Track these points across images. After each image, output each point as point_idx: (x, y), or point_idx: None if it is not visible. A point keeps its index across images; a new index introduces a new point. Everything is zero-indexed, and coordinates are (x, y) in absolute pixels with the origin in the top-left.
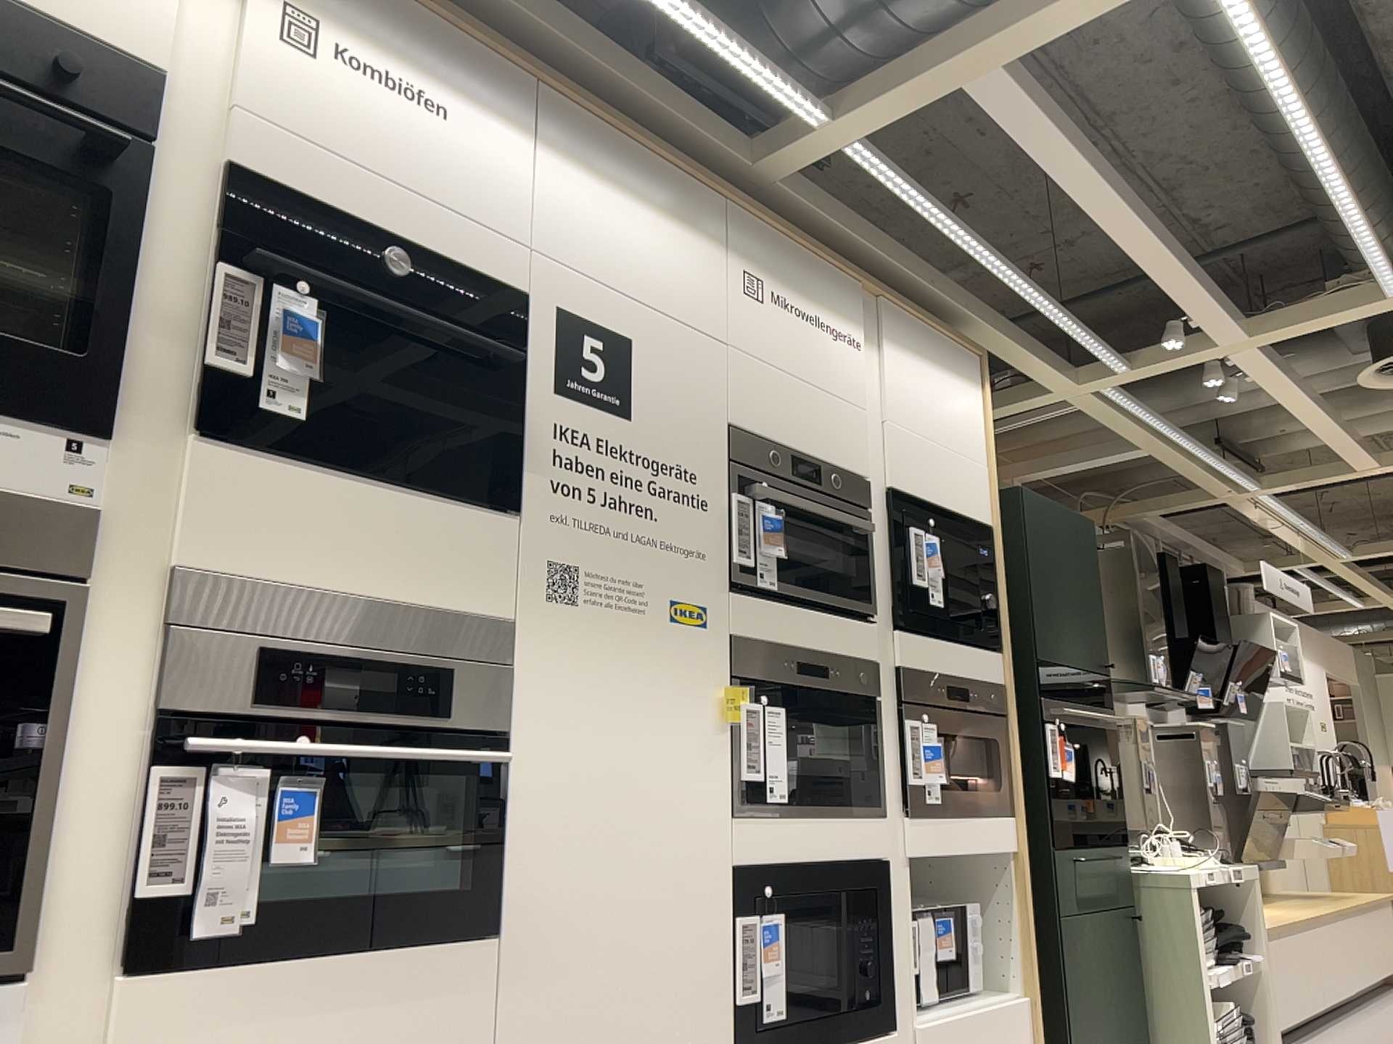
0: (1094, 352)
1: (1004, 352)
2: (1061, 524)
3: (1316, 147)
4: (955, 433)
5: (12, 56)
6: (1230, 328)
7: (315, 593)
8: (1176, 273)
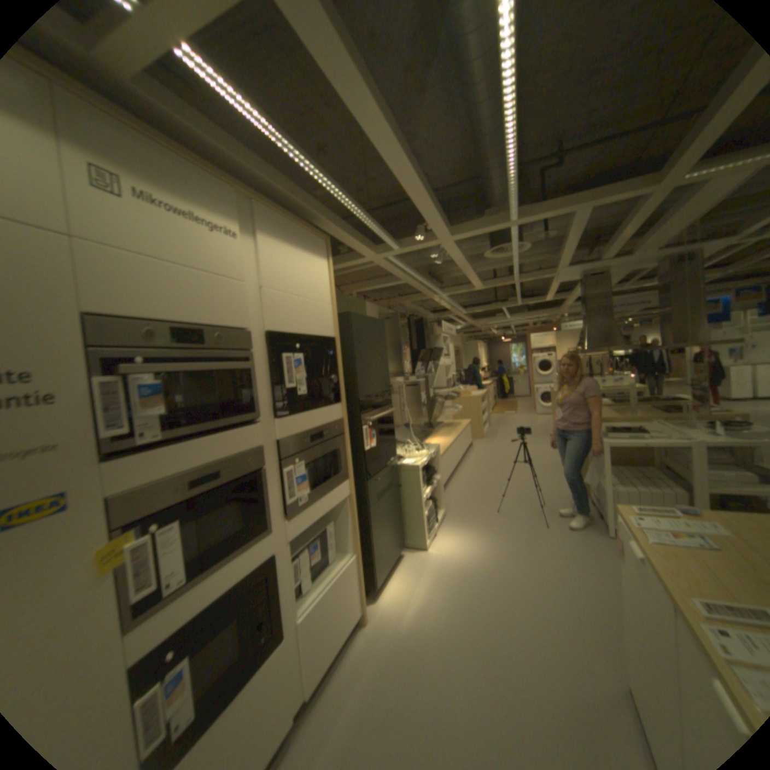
0: (386, 239)
1: (342, 238)
2: (371, 326)
3: (514, 121)
4: (313, 289)
5: None
6: (447, 231)
7: None
8: (427, 199)
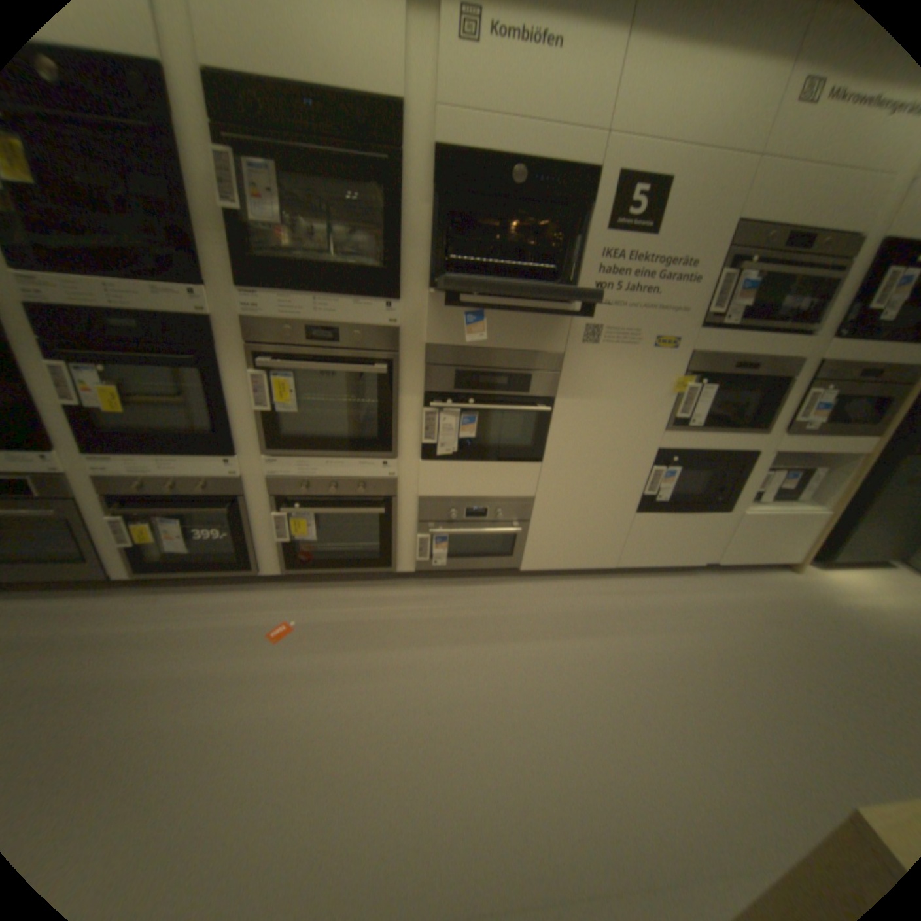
0: None
1: None
2: None
3: None
4: None
5: (339, 126)
6: None
7: (478, 347)
8: None
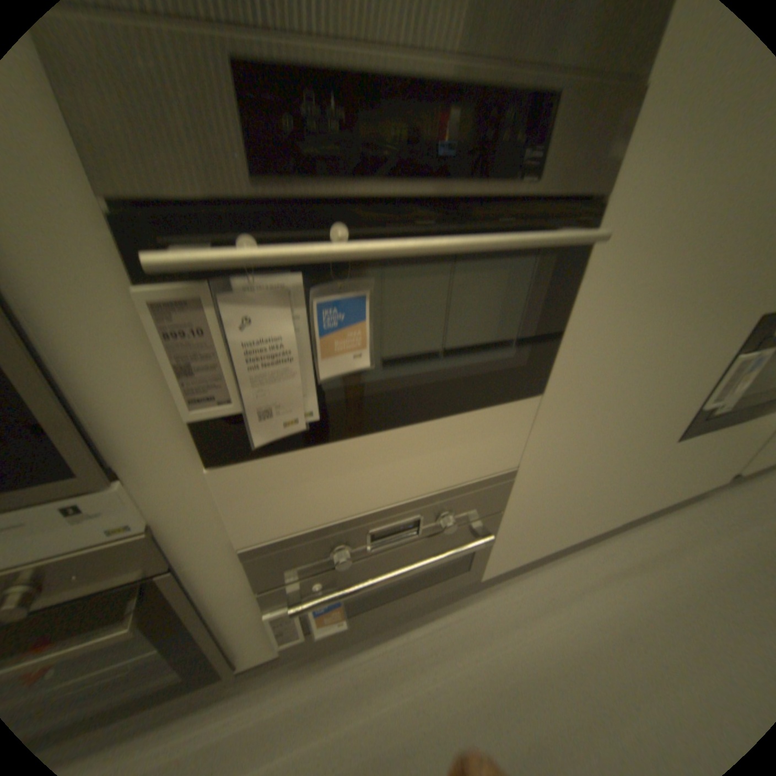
0: None
1: None
2: None
3: None
4: None
5: None
6: None
7: None
8: None
